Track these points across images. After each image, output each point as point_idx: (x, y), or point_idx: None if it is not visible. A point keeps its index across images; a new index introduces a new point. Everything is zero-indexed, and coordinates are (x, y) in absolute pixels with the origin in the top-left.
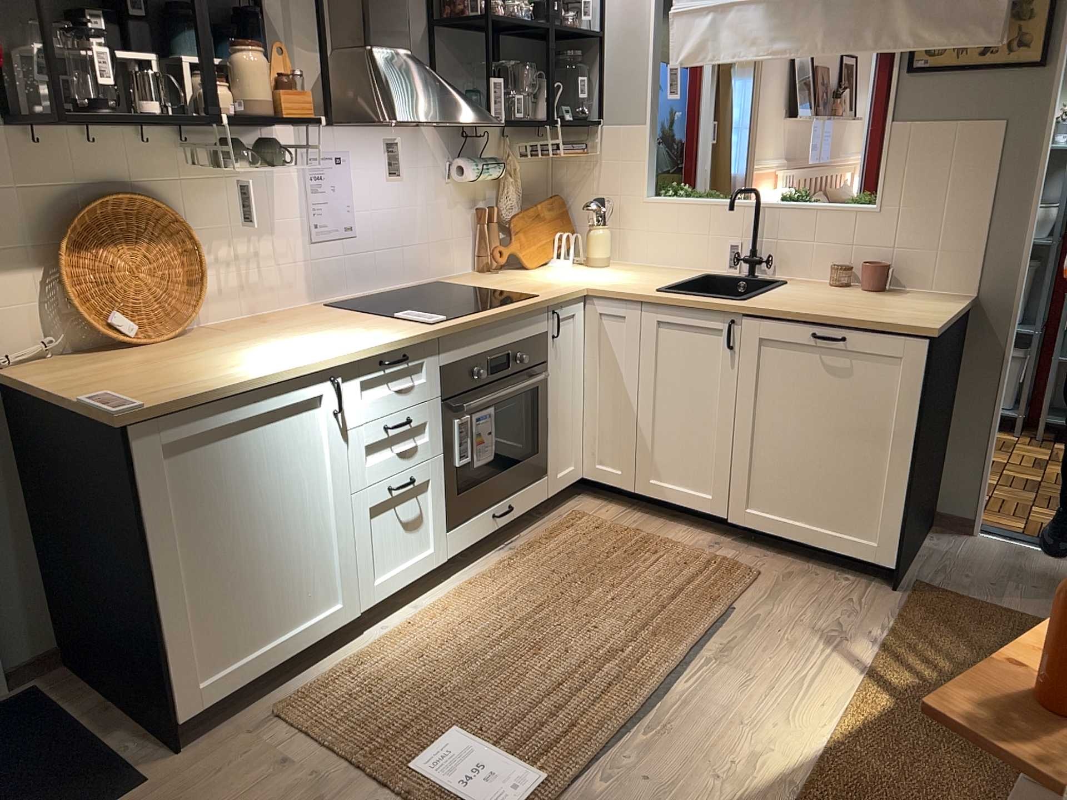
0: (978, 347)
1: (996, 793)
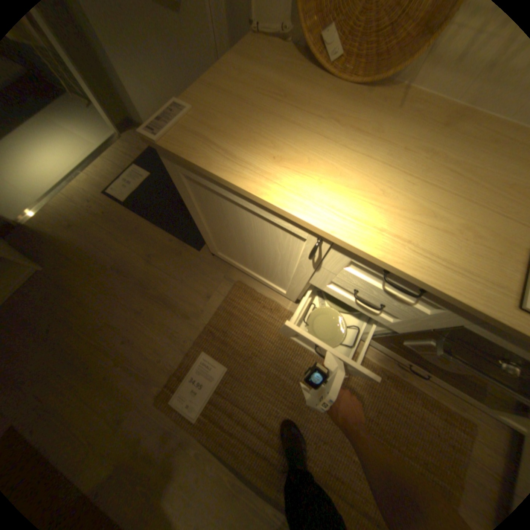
0: None
1: None
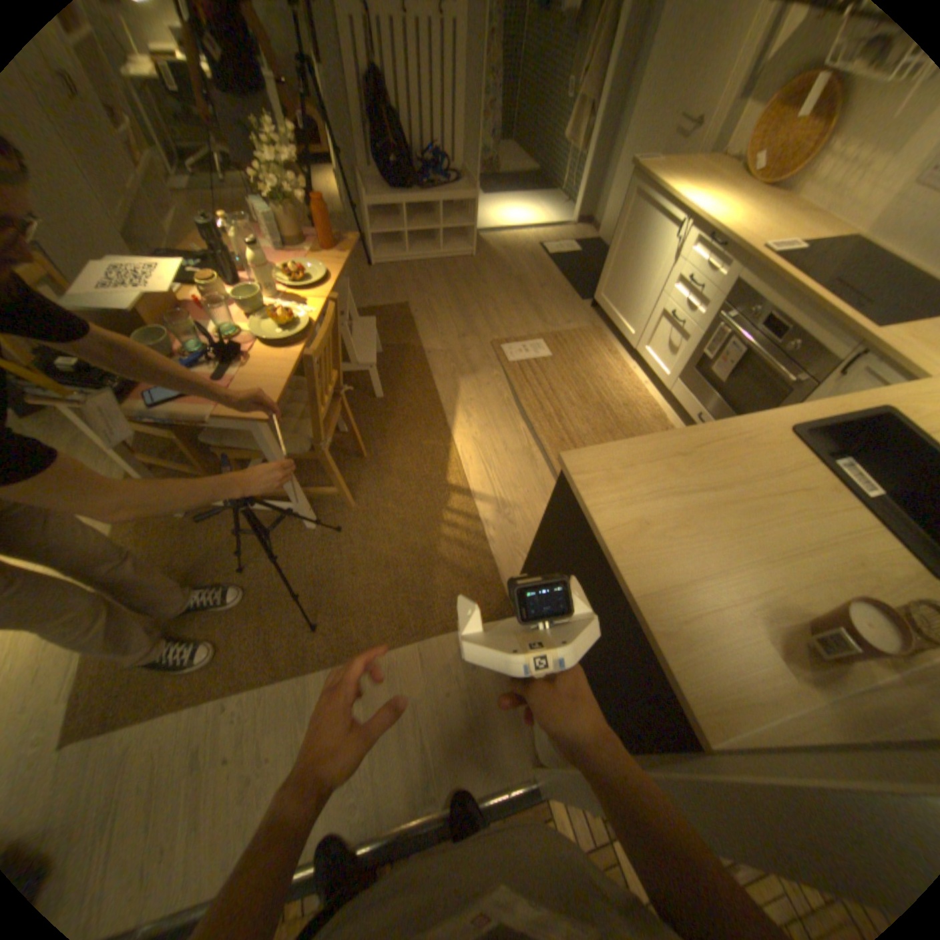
0: (647, 765)
1: (387, 461)
